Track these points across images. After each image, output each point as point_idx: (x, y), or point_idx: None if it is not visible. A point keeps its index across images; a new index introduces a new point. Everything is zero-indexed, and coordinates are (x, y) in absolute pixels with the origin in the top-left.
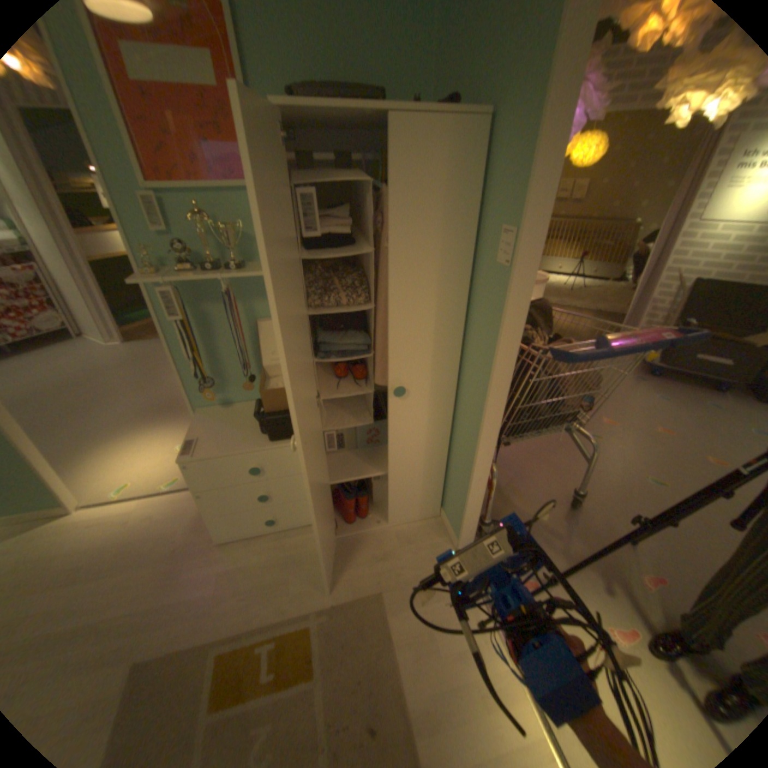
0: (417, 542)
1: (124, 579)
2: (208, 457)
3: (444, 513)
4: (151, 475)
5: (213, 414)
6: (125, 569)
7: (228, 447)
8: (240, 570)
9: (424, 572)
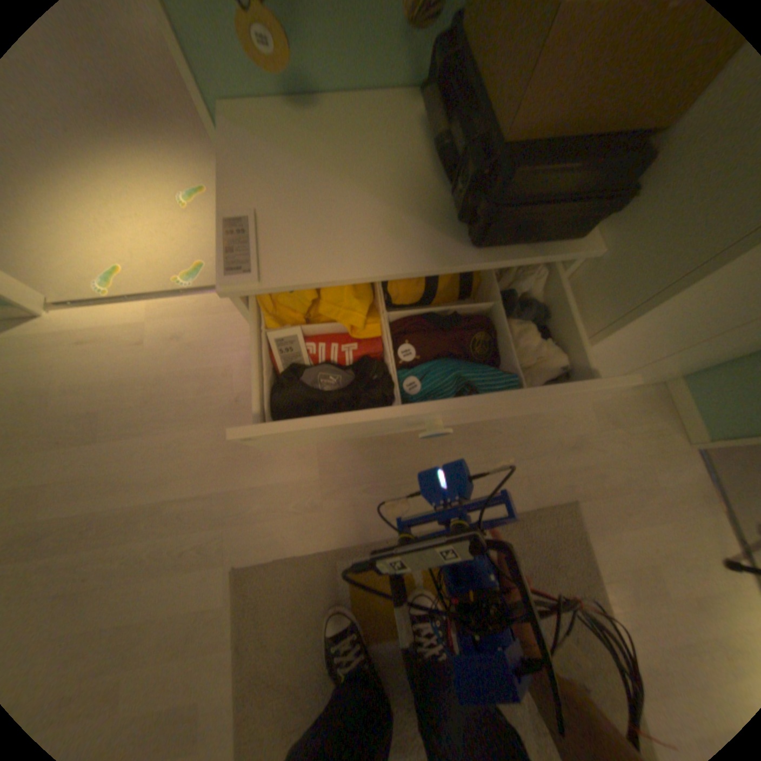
0: (631, 423)
1: (171, 438)
2: (307, 280)
3: (688, 384)
4: (150, 249)
5: (270, 120)
6: (168, 422)
7: (354, 248)
8: (352, 443)
9: (644, 475)
